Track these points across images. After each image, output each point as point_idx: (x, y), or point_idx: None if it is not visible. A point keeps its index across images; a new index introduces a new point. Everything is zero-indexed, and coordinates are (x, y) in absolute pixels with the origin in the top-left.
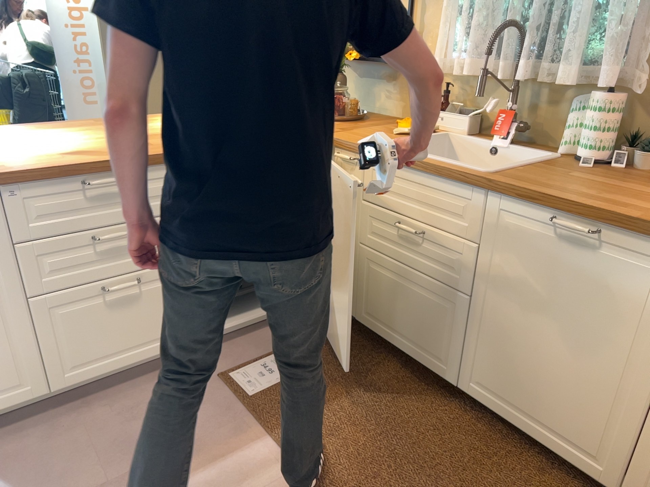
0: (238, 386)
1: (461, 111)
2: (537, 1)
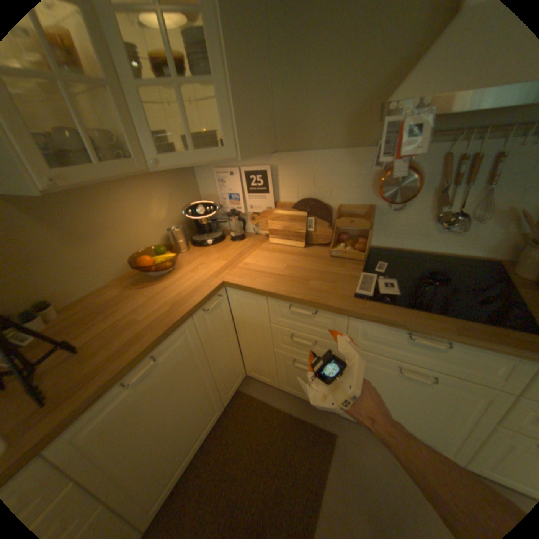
0: None
1: None
2: None
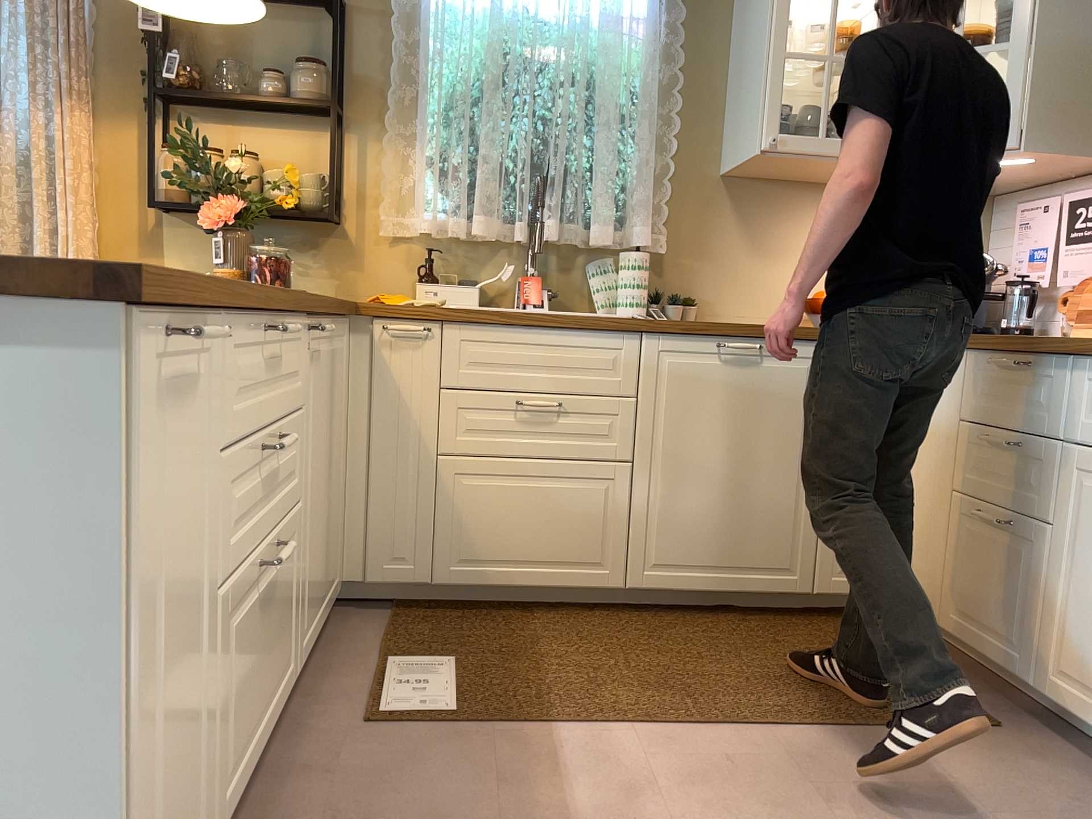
0: (417, 715)
1: (461, 281)
2: (558, 158)
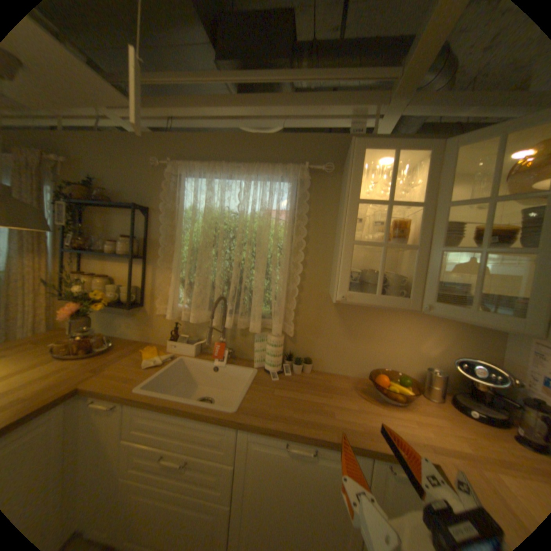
0: None
1: (188, 340)
2: (234, 285)
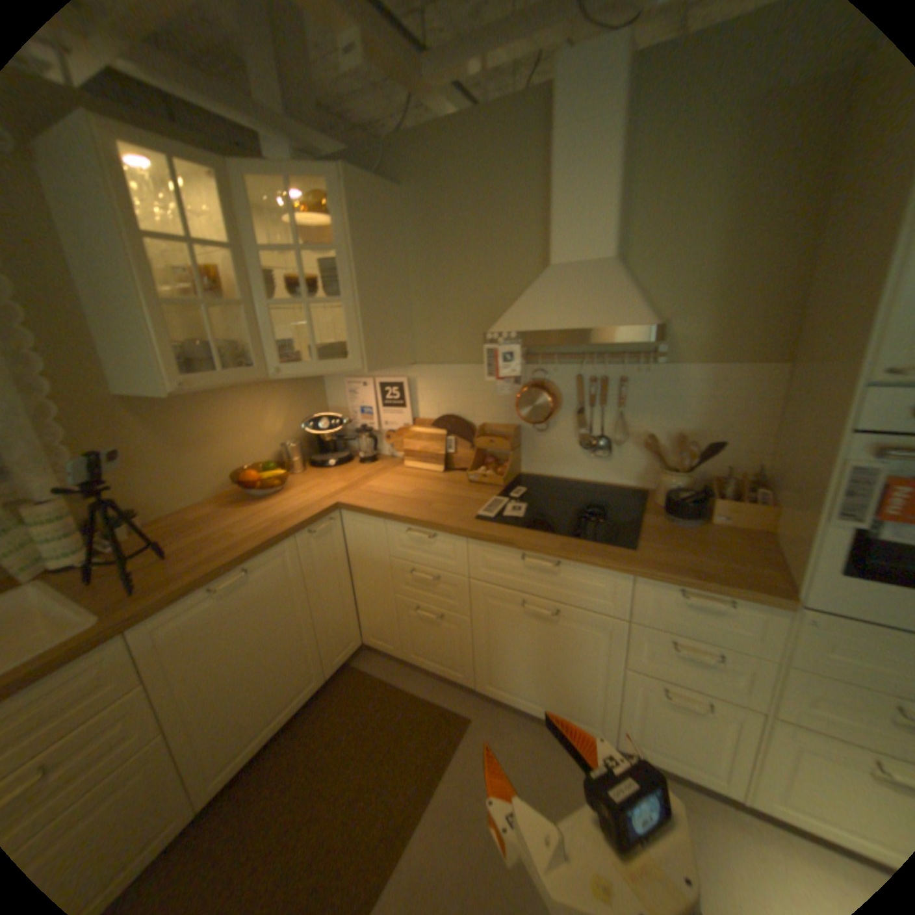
0: None
1: None
2: None
